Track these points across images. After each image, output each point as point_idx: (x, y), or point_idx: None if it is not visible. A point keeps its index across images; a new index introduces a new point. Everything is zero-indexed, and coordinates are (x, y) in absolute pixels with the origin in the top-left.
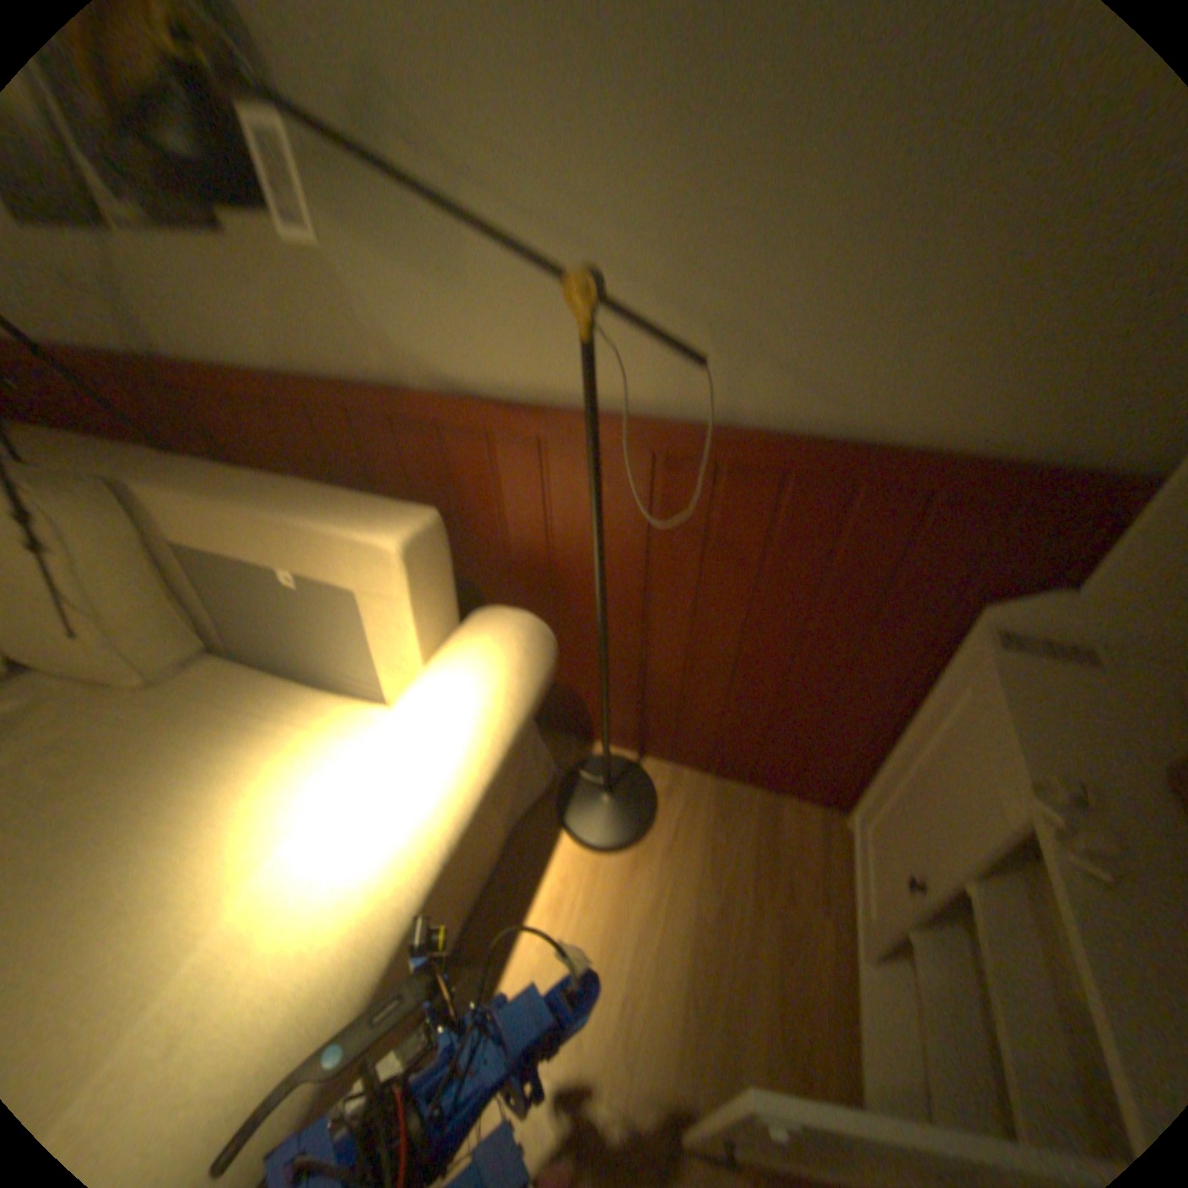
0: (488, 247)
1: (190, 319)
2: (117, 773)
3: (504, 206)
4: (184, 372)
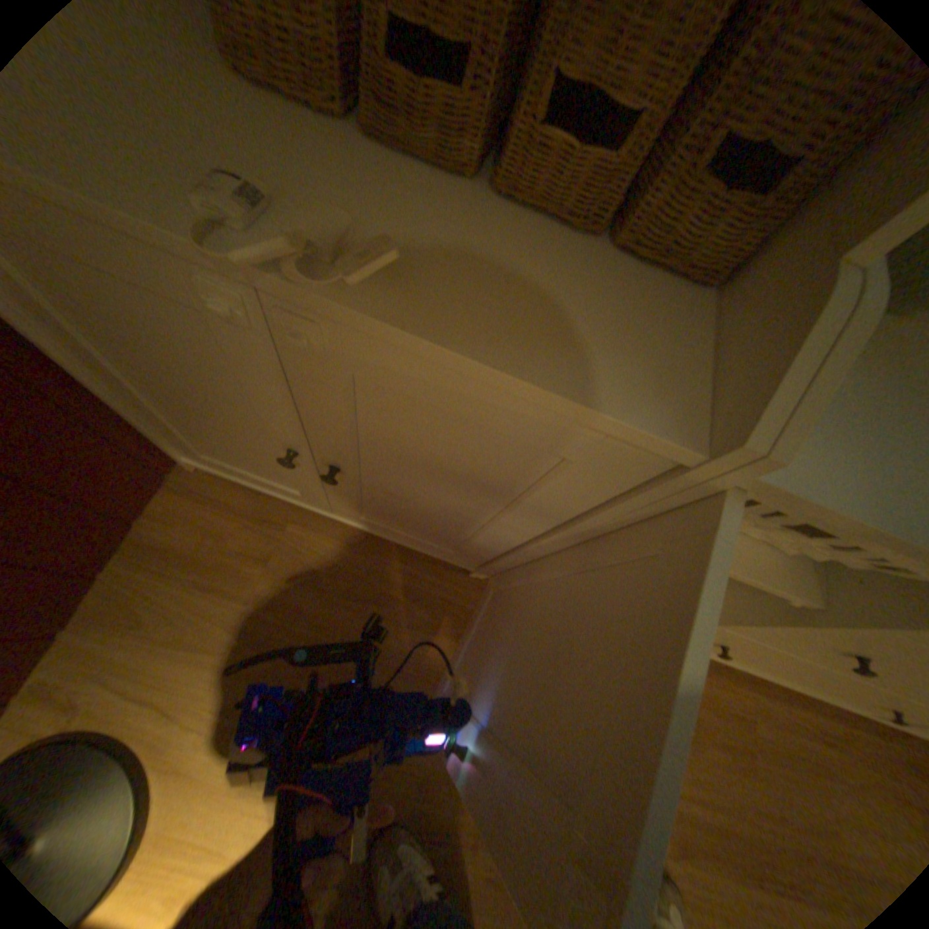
0: None
1: None
2: None
3: None
4: None
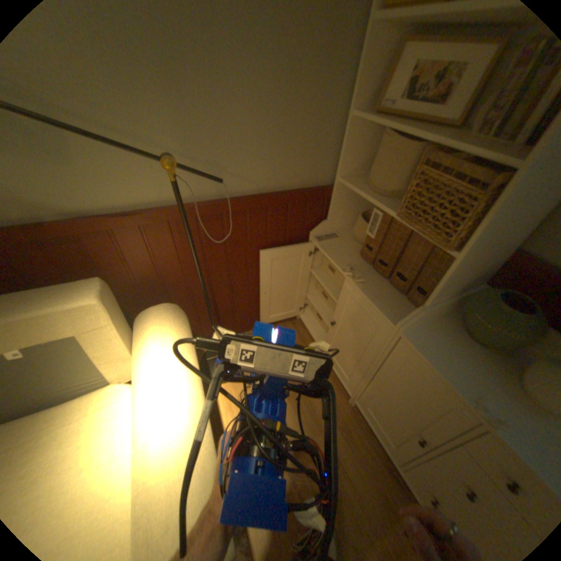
0: (88, 146)
1: None
2: None
3: (93, 127)
4: None
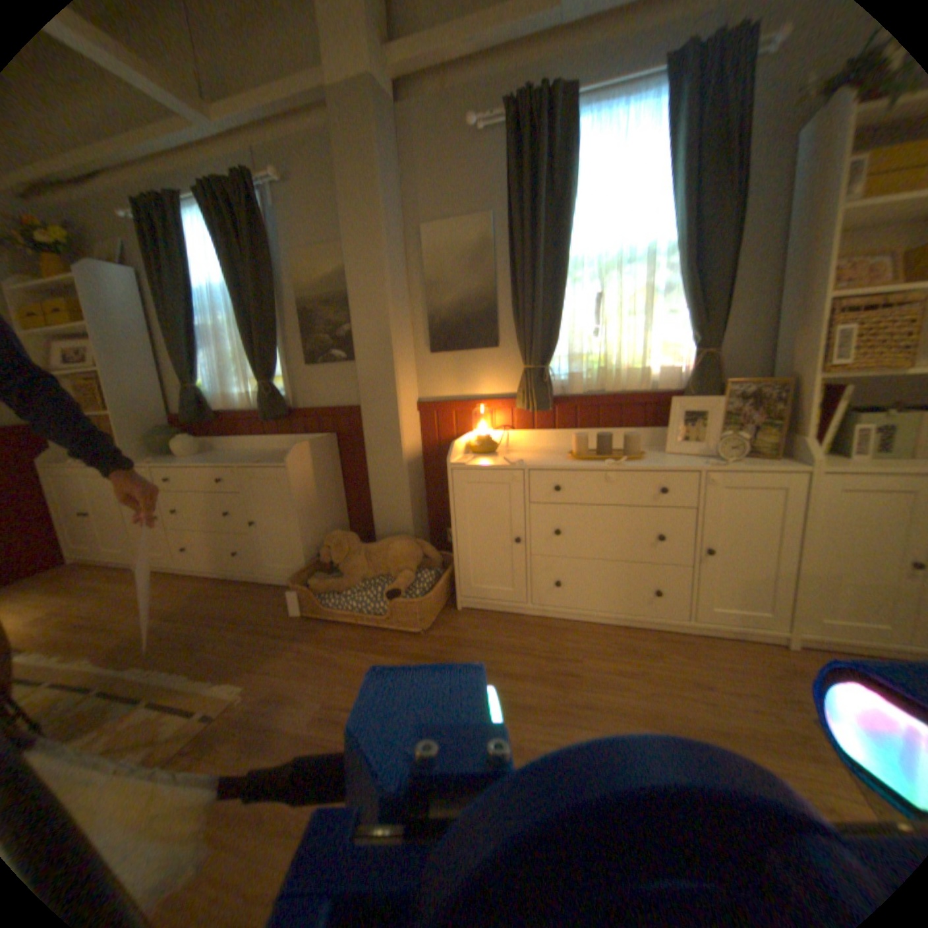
0: None
1: None
2: None
3: None
4: None
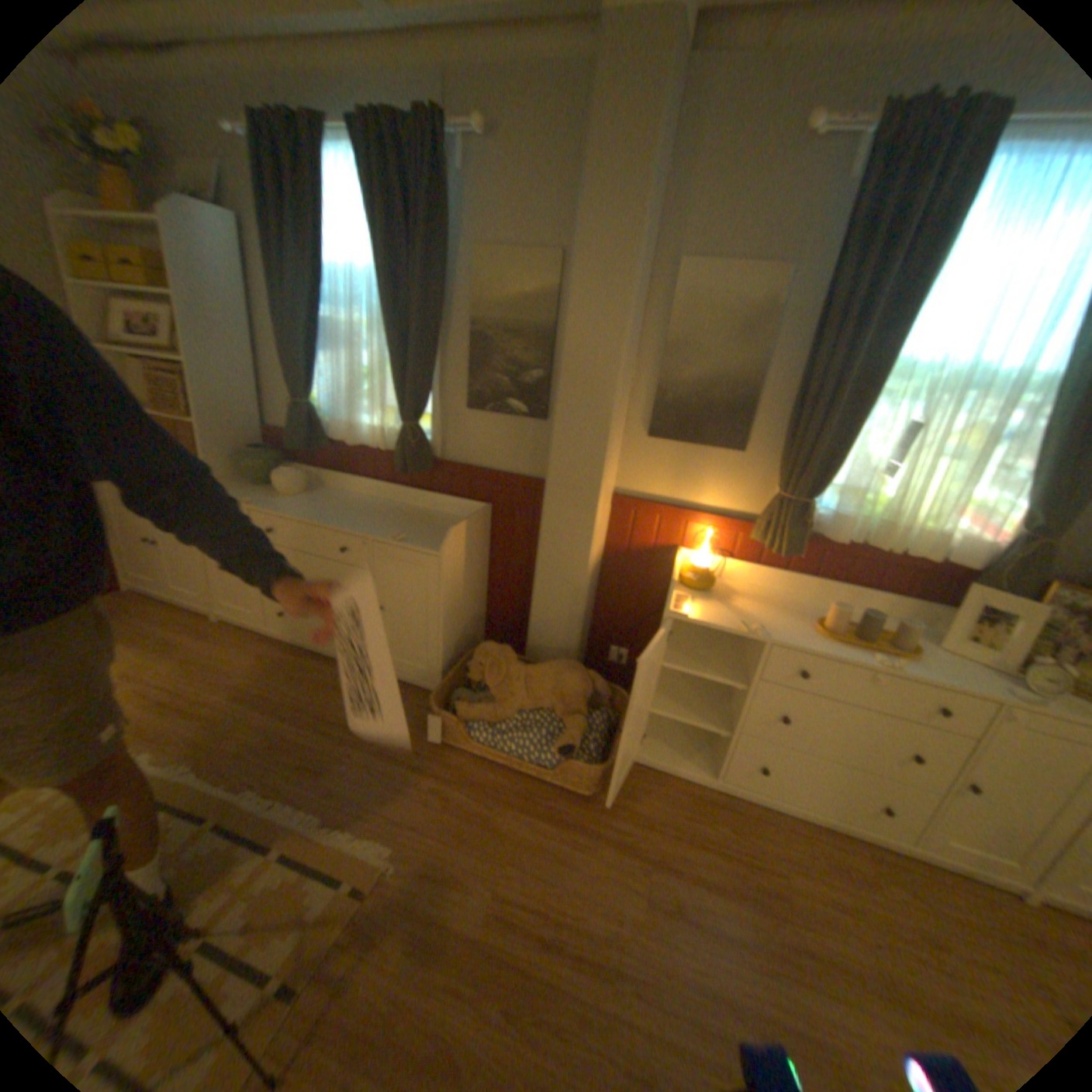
0: None
1: None
2: None
3: None
4: None
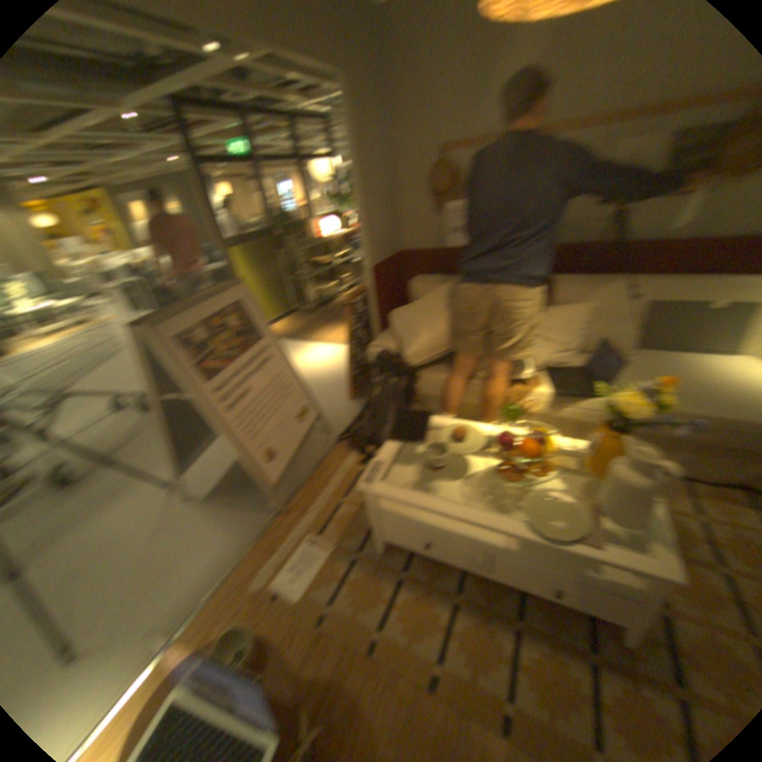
0: None
1: (659, 227)
2: (676, 371)
3: None
4: (646, 246)
